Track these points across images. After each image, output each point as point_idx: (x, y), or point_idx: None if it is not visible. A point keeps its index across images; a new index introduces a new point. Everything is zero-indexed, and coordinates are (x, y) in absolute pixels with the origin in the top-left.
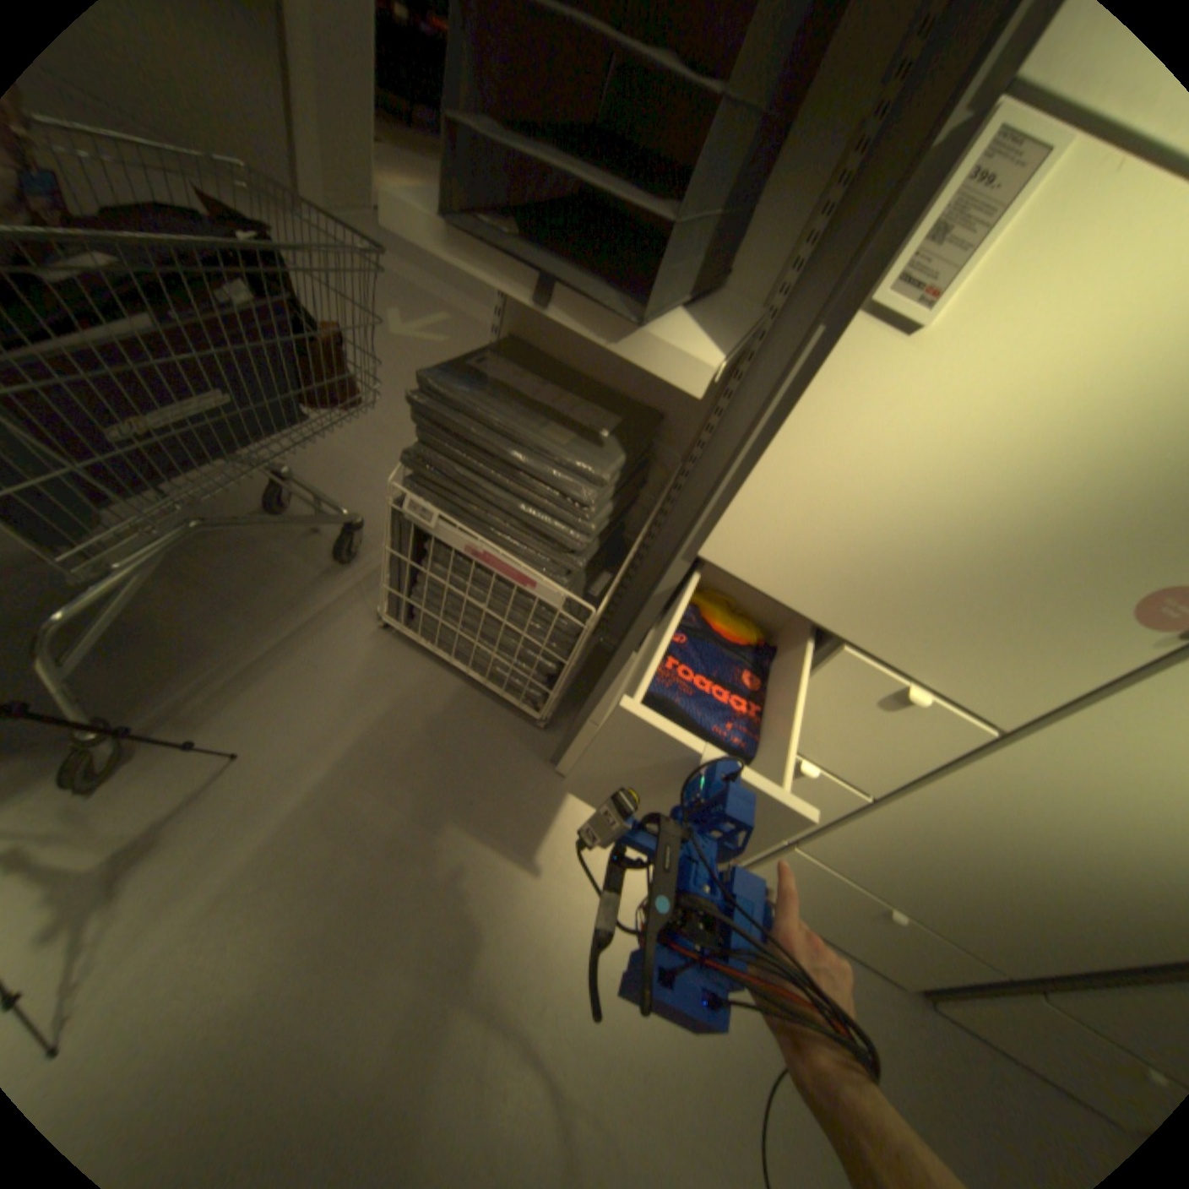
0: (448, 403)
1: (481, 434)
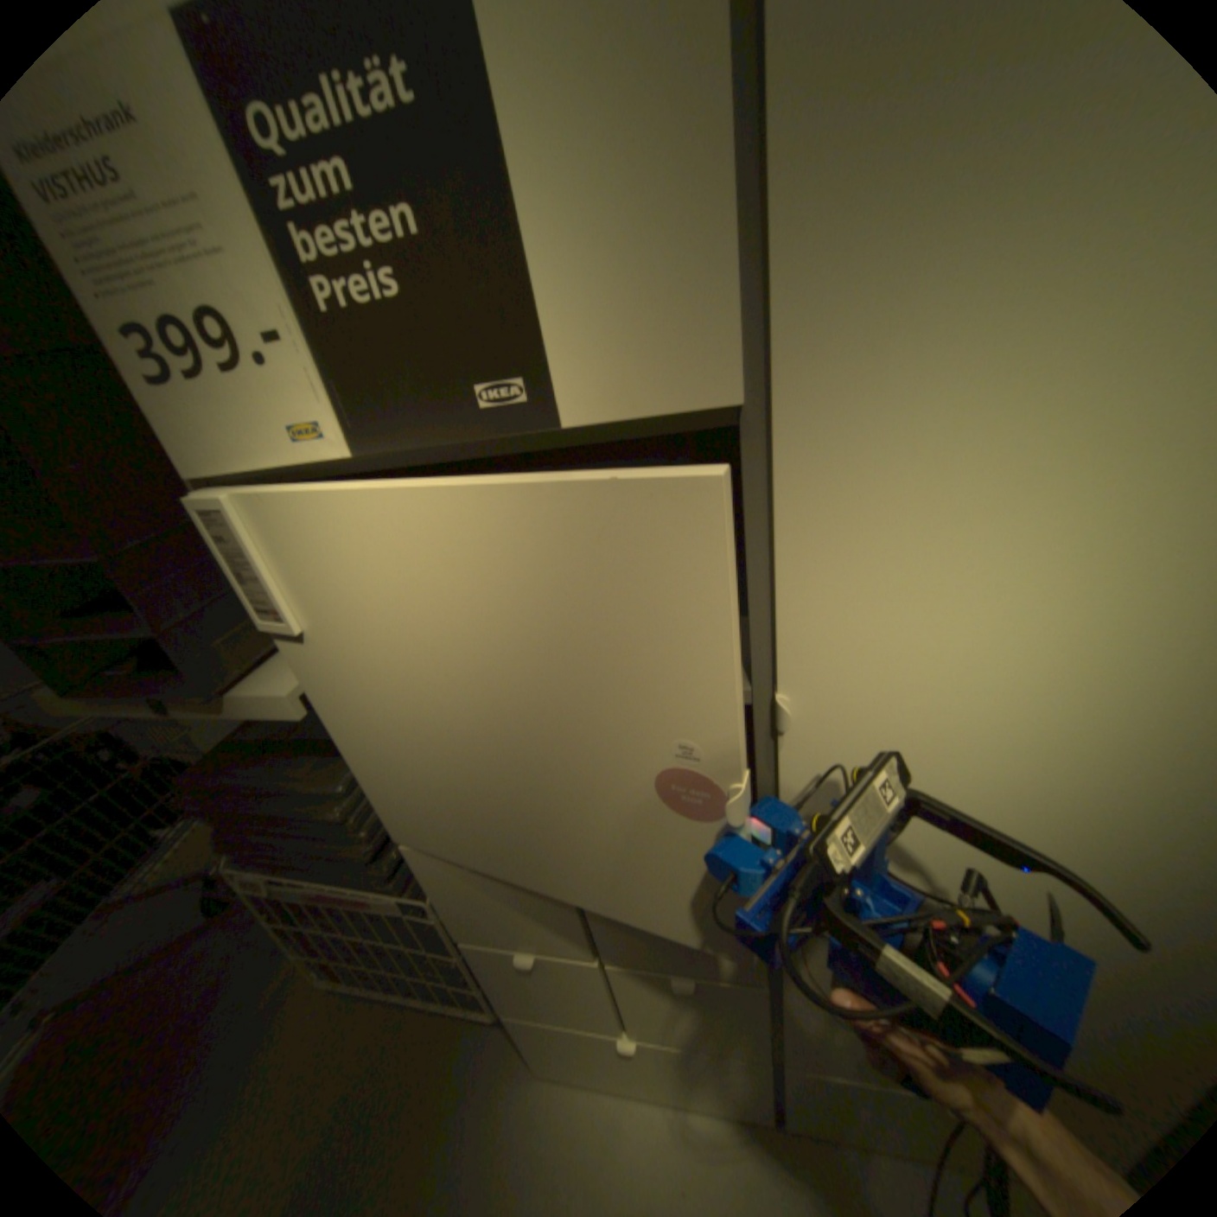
0: (207, 792)
1: (237, 805)
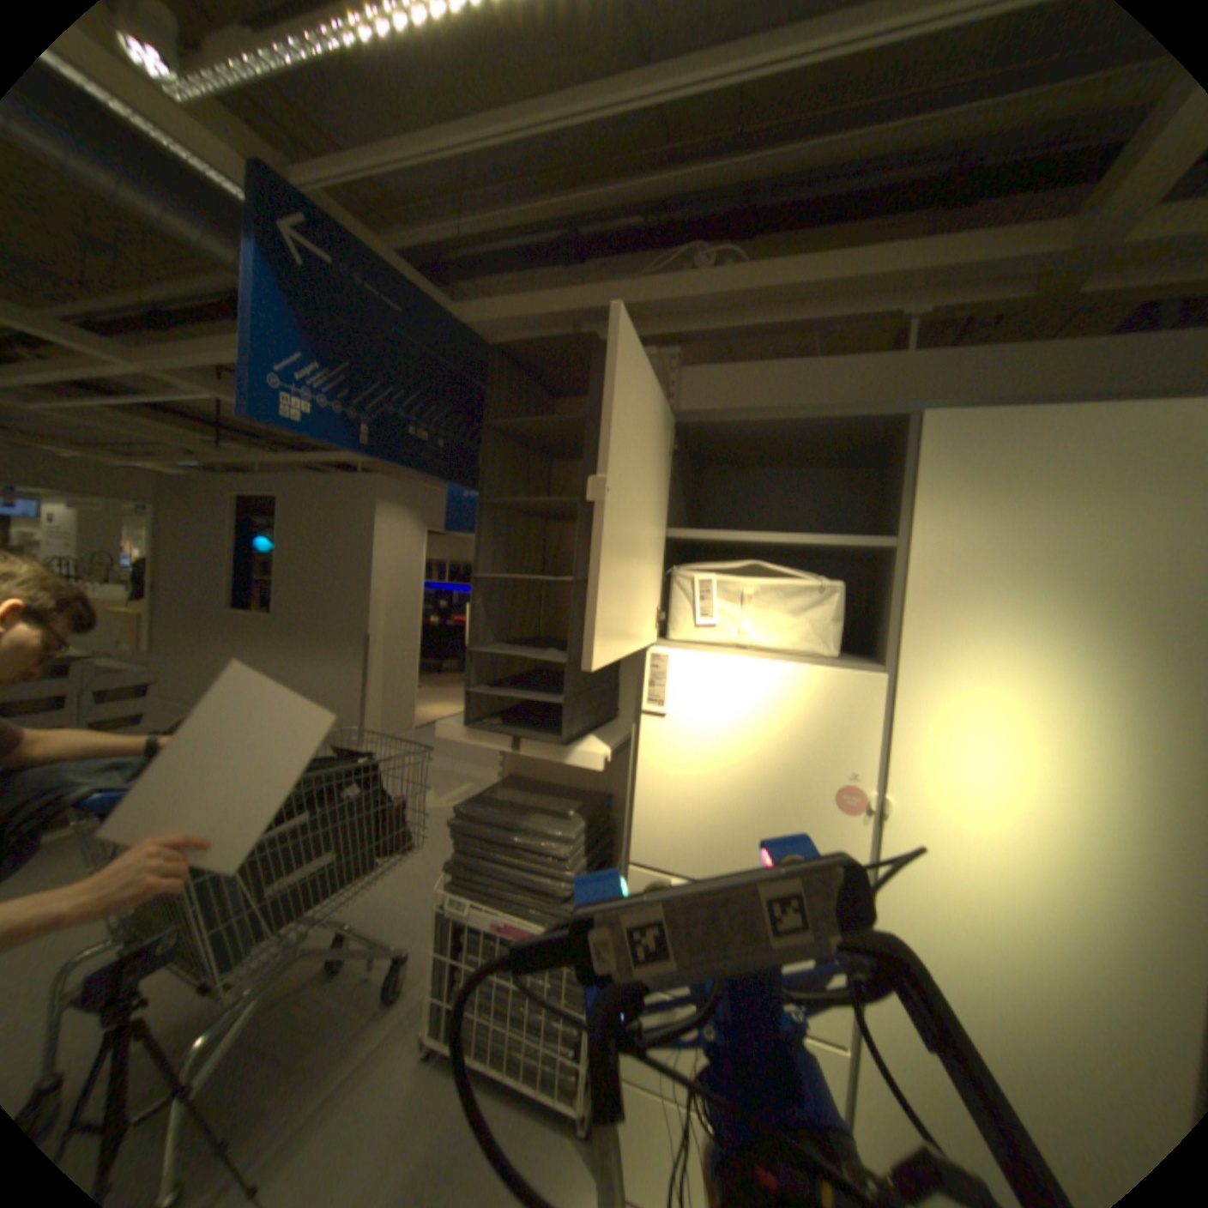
0: (472, 821)
1: (494, 833)
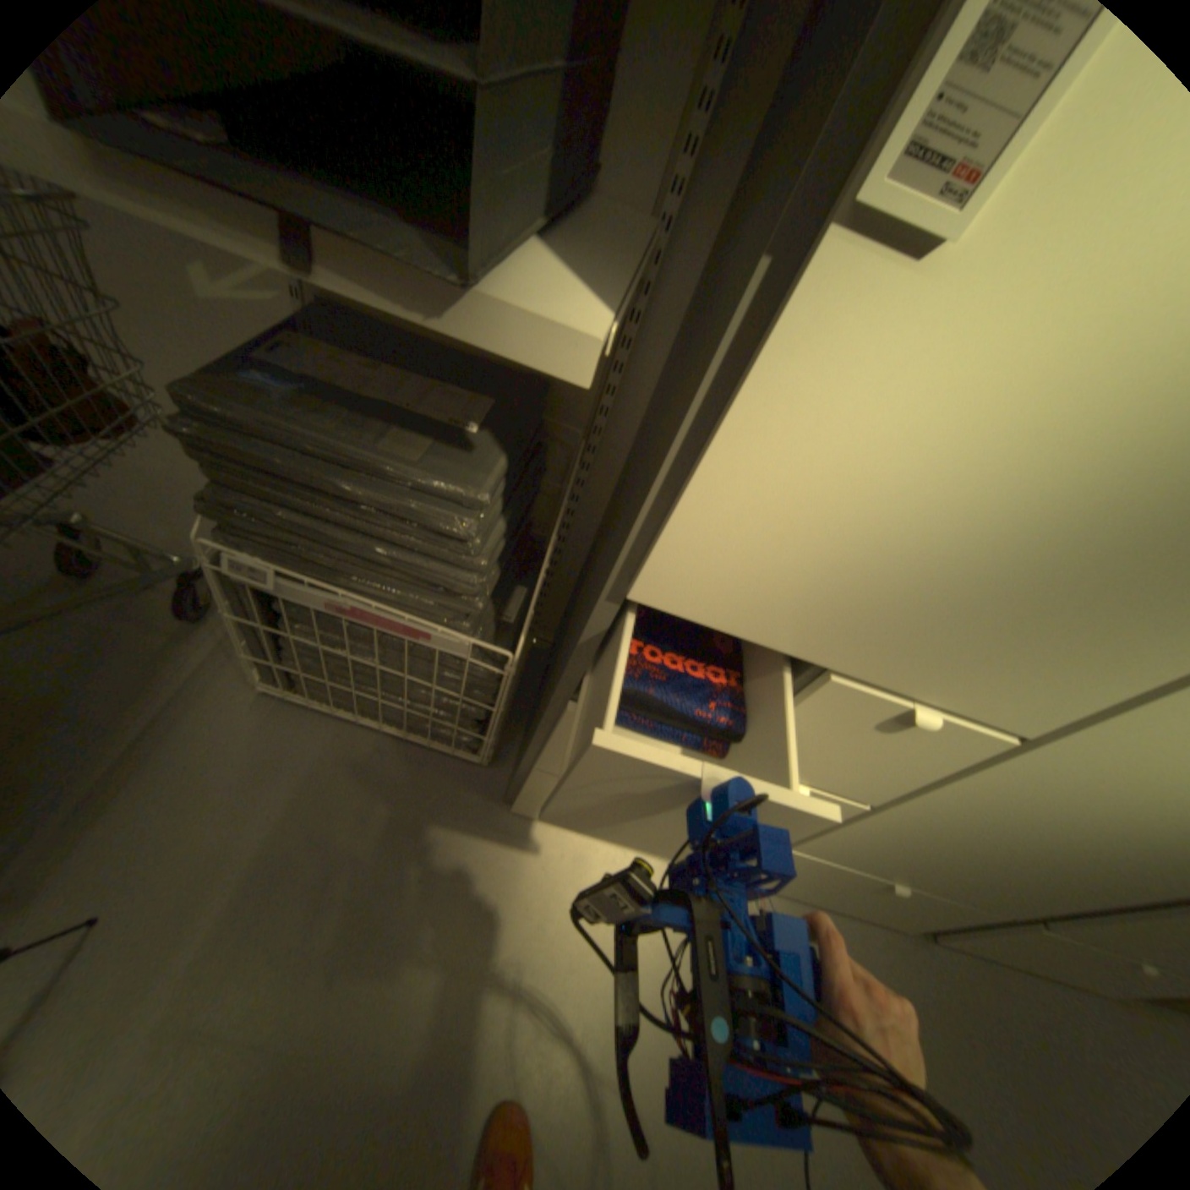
0: (230, 426)
1: (291, 464)
